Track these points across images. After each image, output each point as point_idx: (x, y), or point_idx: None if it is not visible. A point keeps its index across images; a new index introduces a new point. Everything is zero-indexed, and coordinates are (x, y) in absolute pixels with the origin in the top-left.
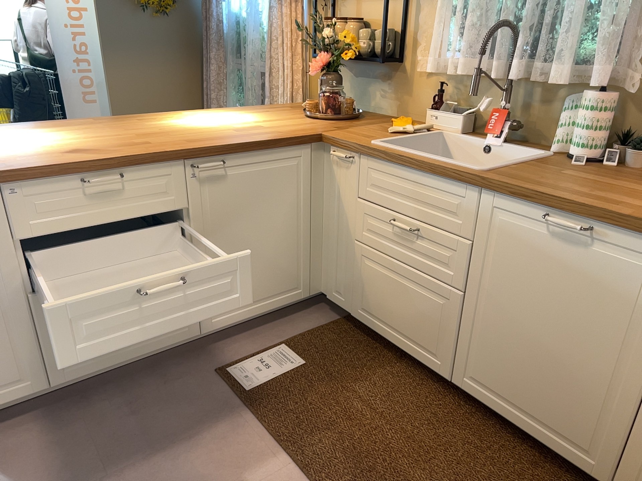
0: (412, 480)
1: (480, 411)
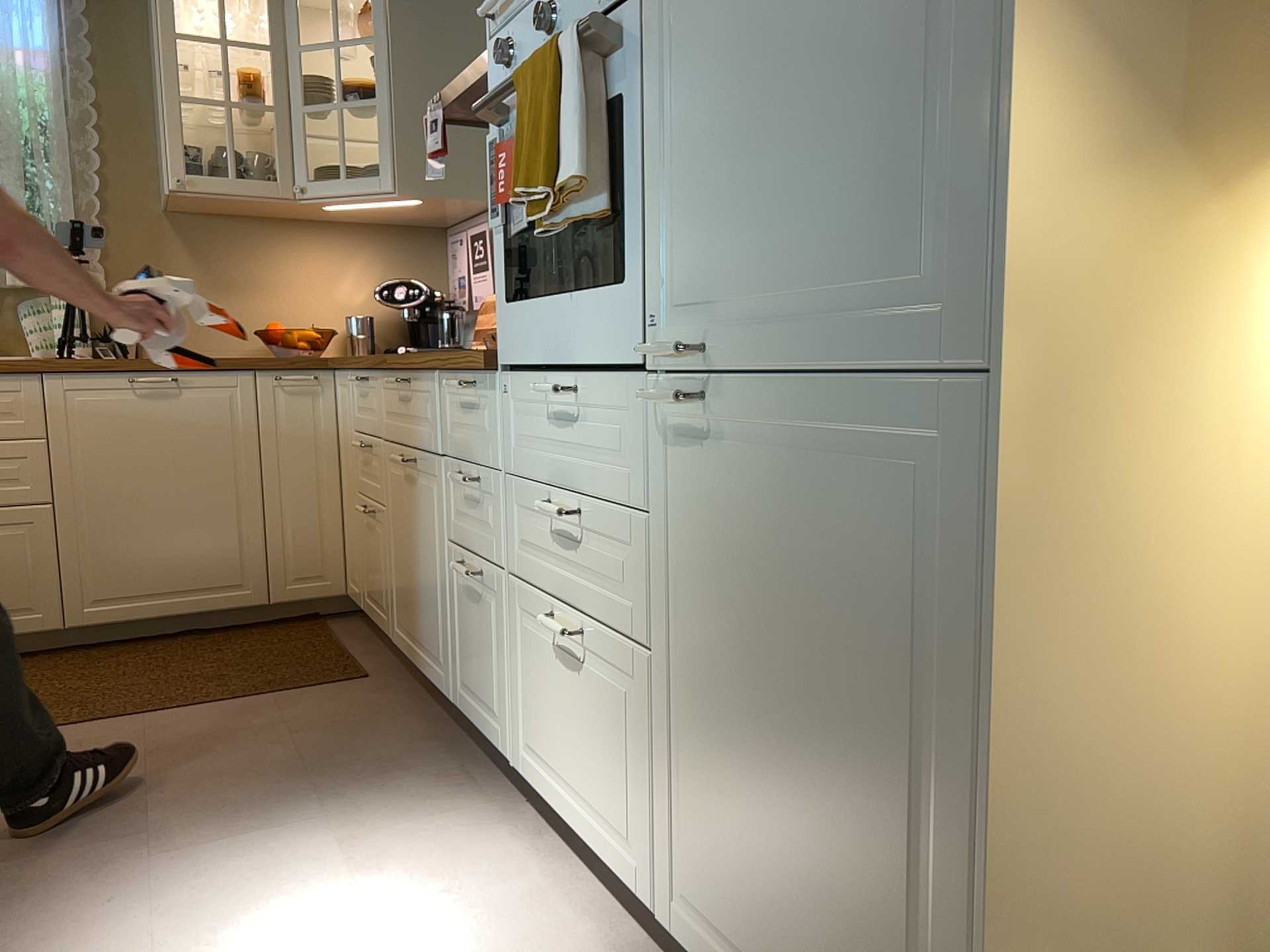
0: (129, 686)
1: (110, 646)
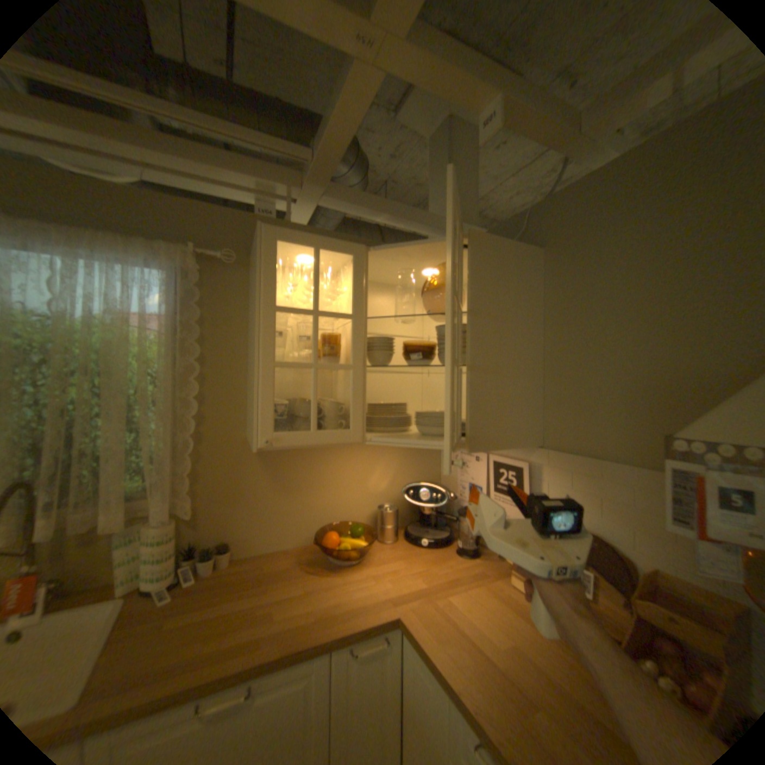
0: None
1: None
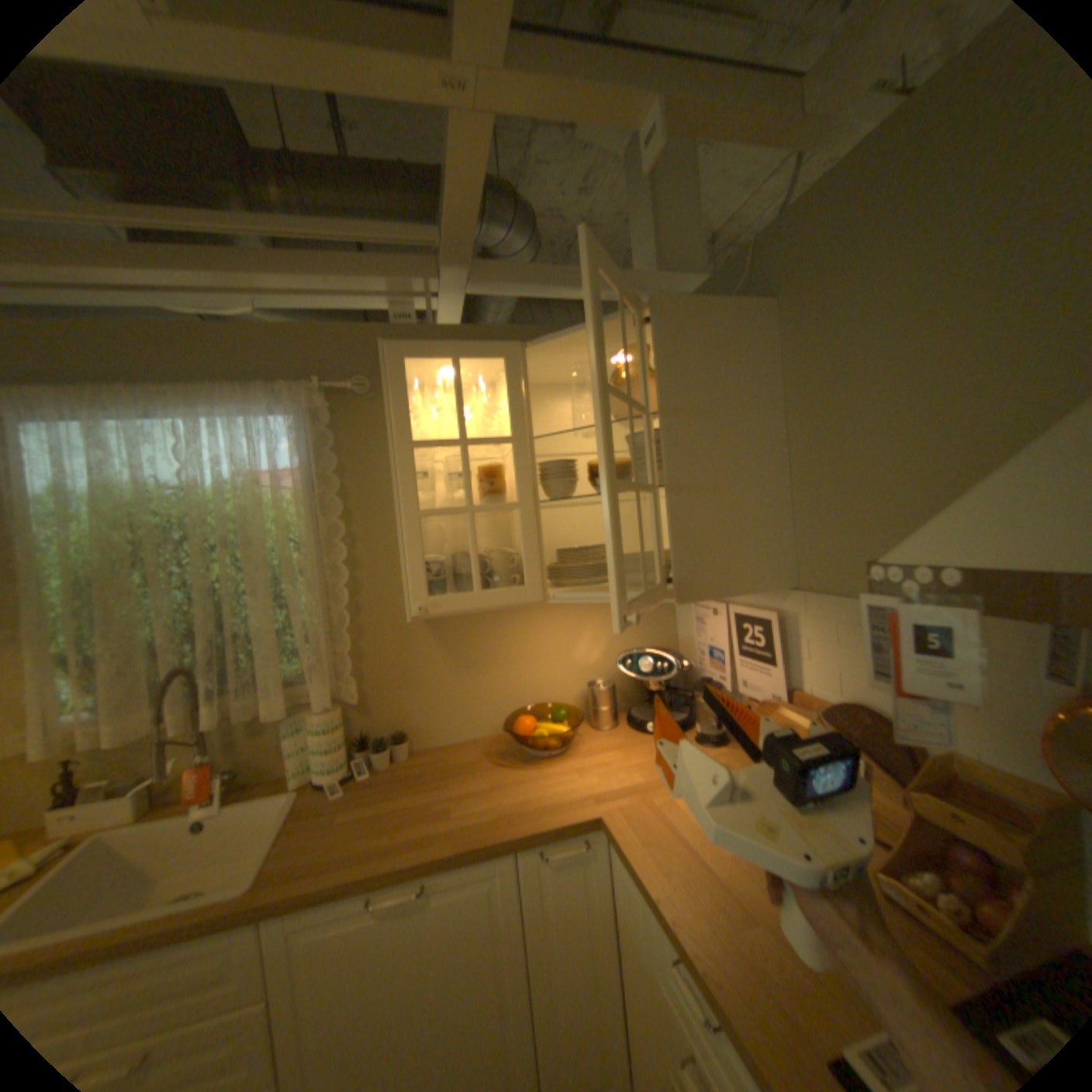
0: None
1: None
